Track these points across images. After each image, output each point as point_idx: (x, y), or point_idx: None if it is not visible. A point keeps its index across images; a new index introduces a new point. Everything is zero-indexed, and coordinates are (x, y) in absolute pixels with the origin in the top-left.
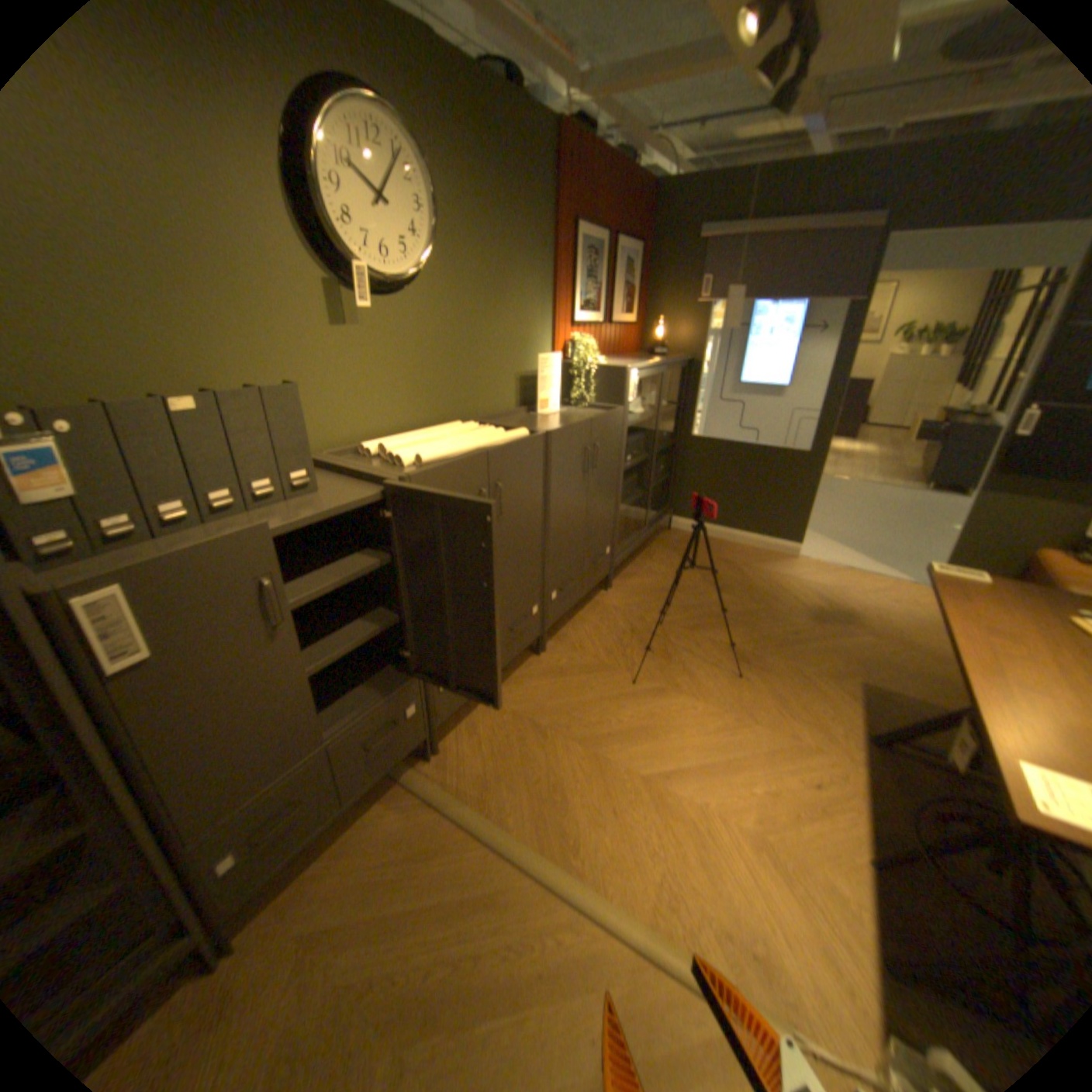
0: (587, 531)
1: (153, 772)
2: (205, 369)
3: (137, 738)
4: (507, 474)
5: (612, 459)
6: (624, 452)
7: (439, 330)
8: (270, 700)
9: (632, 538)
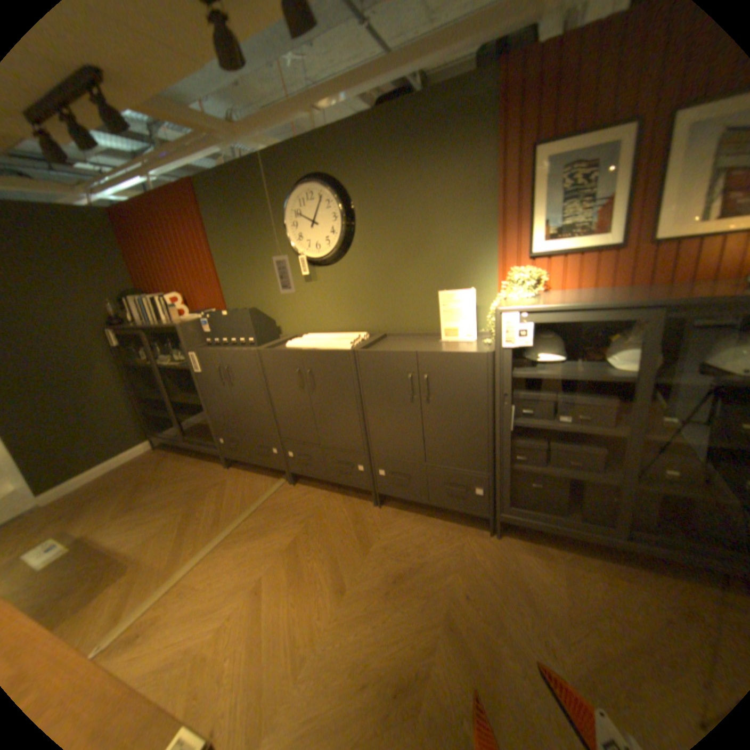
0: (429, 450)
1: (205, 401)
2: (268, 300)
3: (201, 390)
4: (317, 368)
5: (471, 401)
6: (509, 403)
7: (363, 279)
8: (225, 403)
9: (563, 521)
